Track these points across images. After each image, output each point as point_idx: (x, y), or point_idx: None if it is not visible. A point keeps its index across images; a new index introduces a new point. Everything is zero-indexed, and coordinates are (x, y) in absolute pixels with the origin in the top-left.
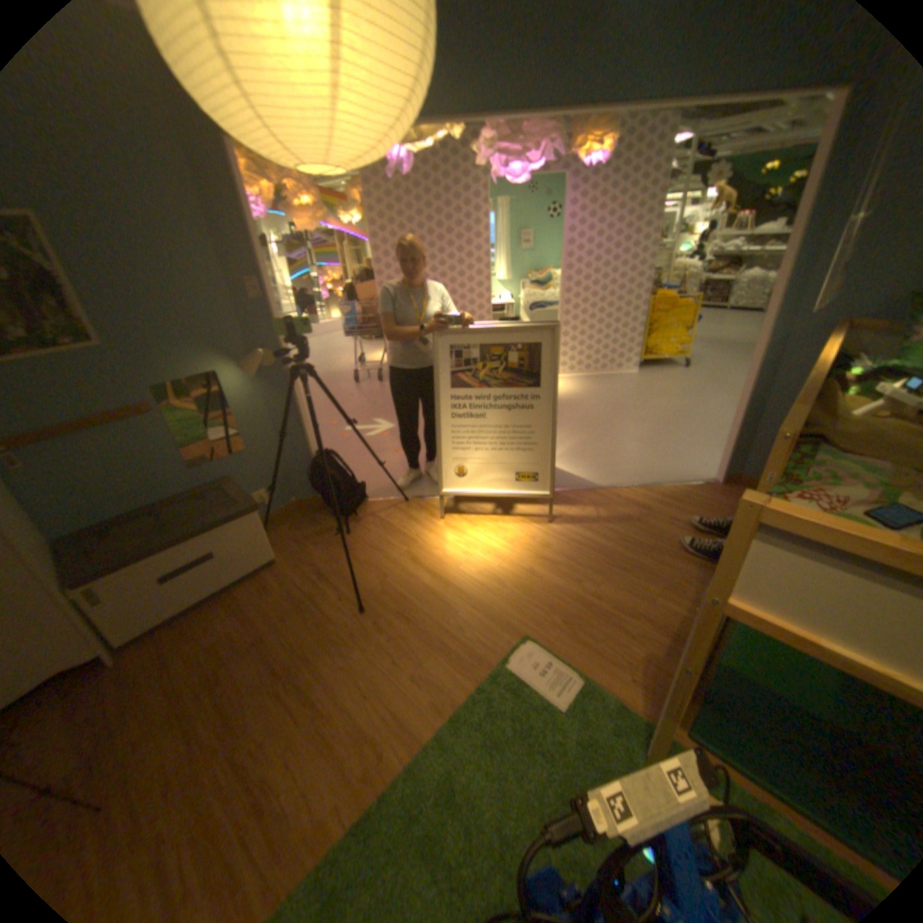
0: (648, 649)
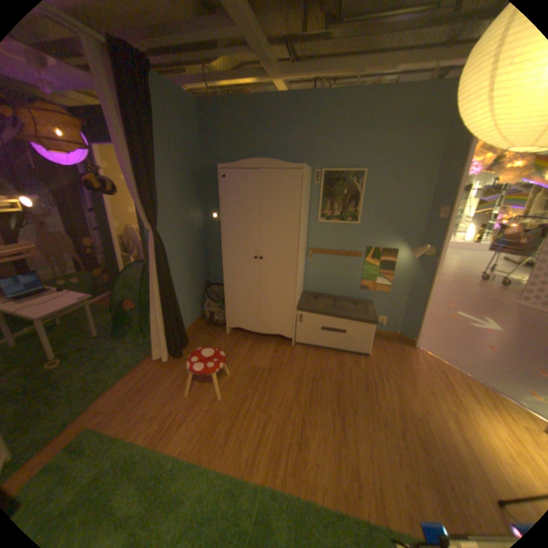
0: None
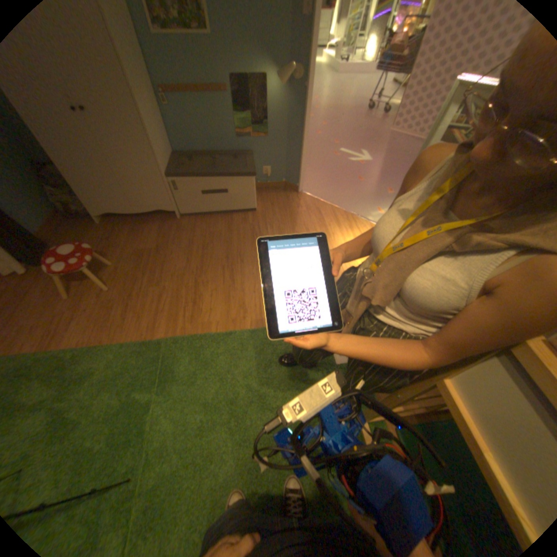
0: None
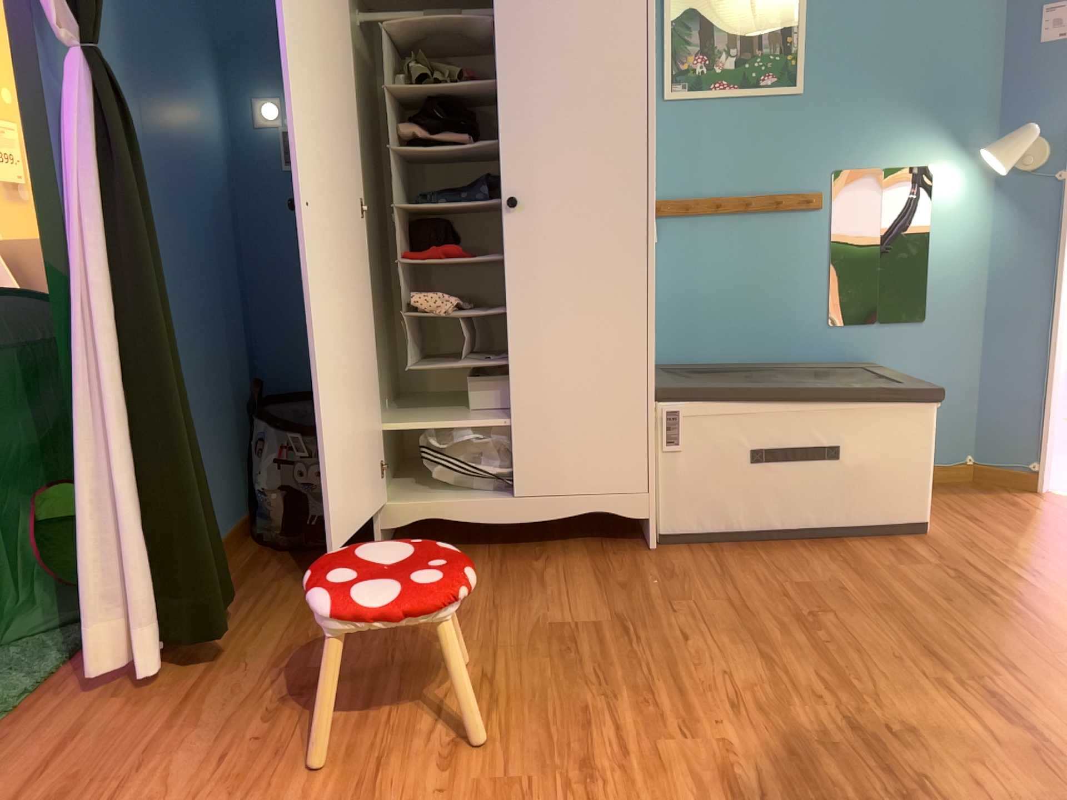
0: None
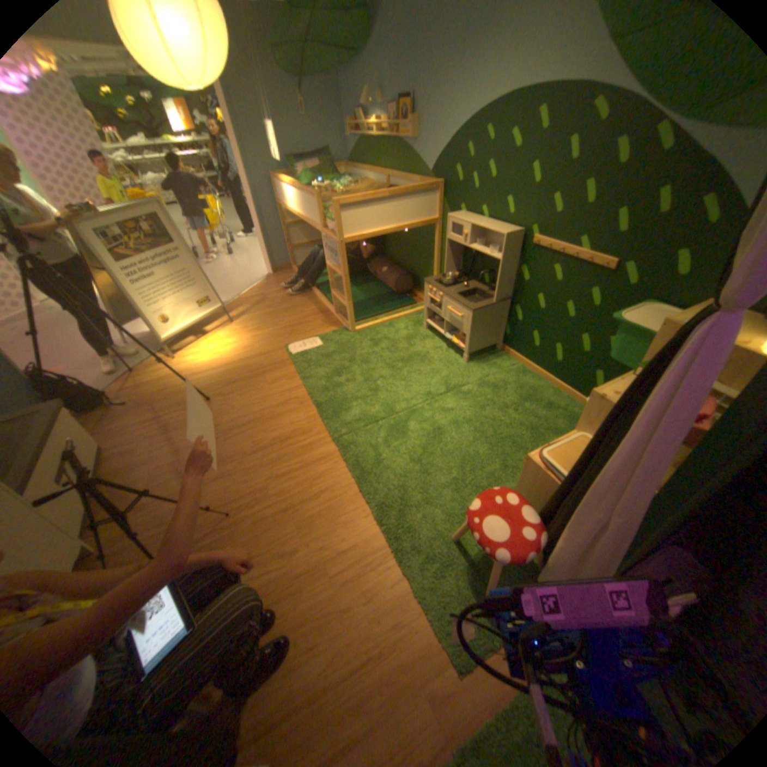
0: (318, 321)
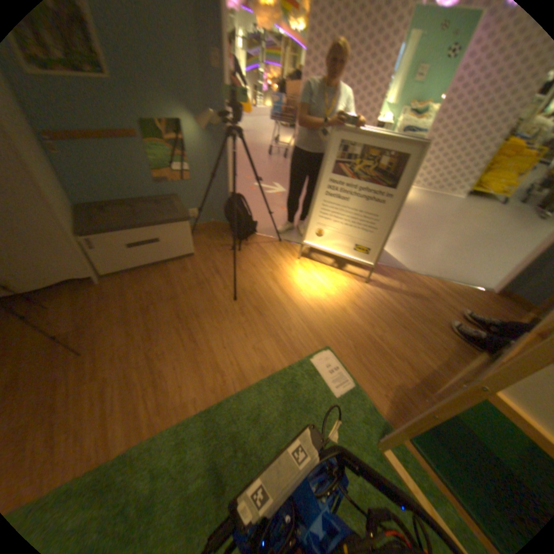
0: (403, 381)
